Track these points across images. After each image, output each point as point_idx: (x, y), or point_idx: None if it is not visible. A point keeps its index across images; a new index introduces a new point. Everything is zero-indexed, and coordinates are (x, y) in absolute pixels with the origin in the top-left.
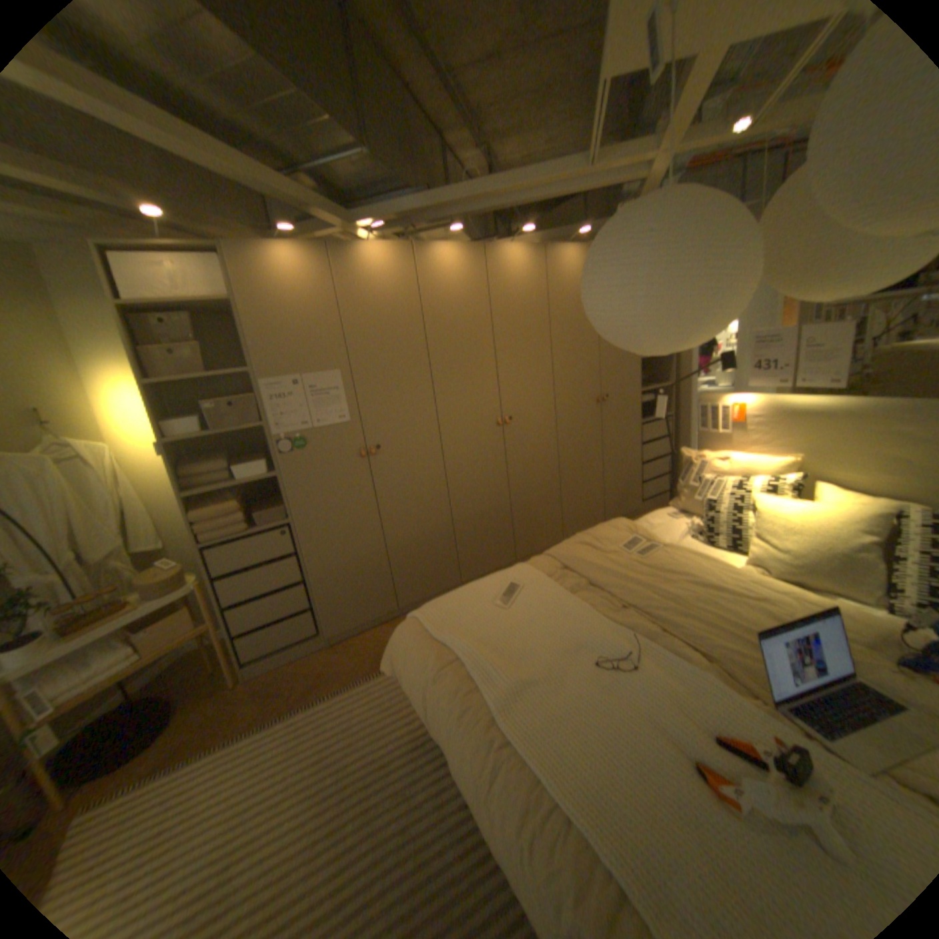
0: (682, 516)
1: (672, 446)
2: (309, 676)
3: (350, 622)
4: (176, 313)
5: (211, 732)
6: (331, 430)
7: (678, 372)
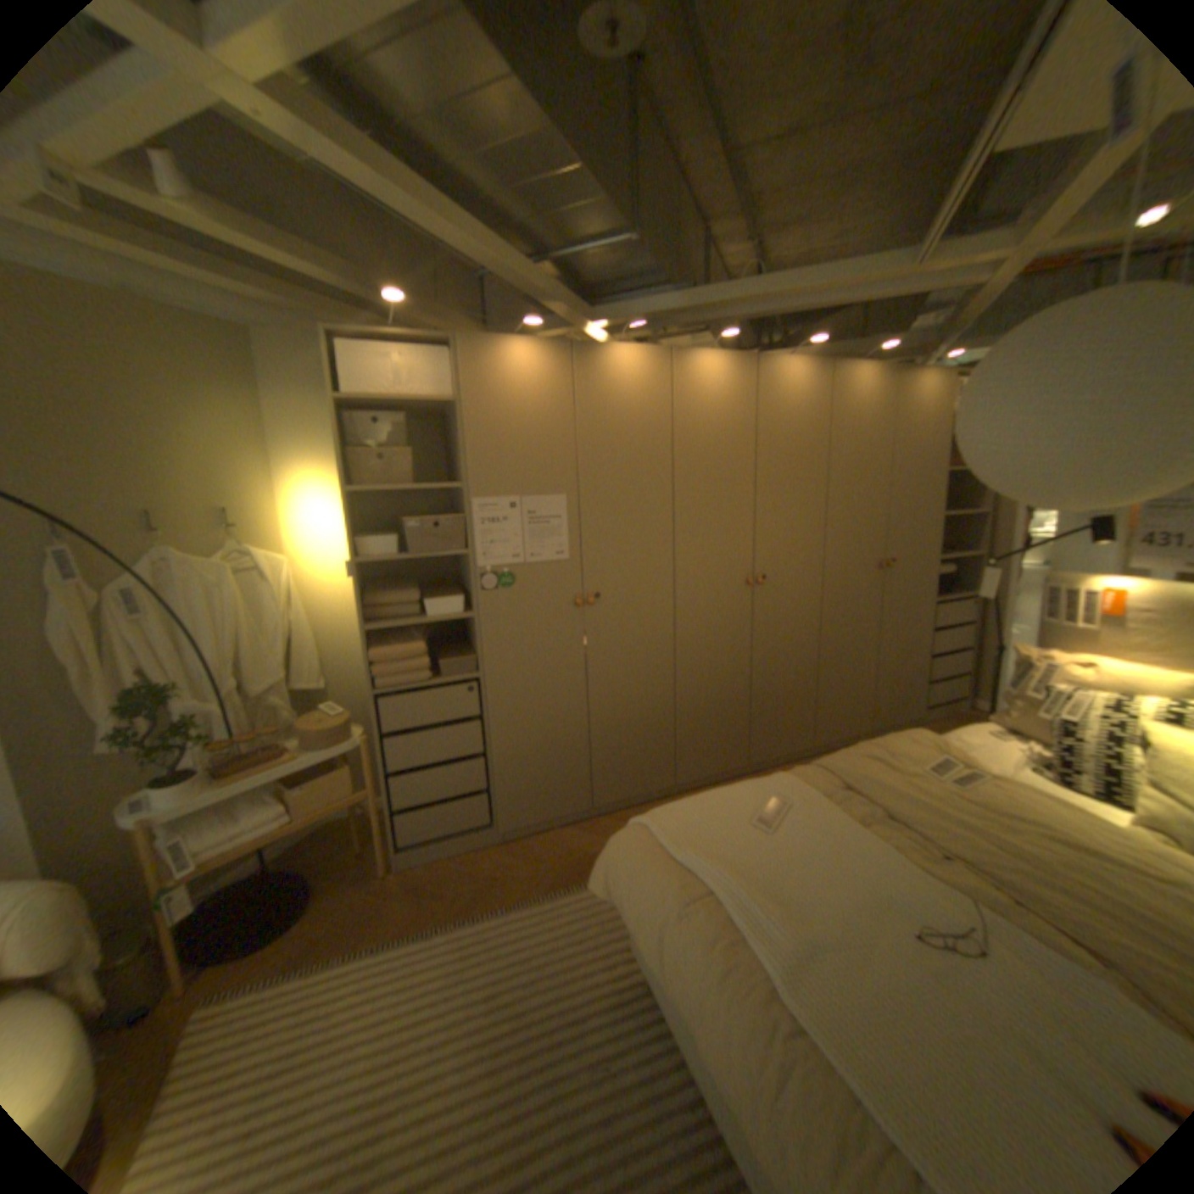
0: (1013, 739)
1: (976, 638)
2: (478, 878)
3: (533, 815)
4: (389, 413)
5: (357, 929)
6: (545, 567)
7: (992, 538)
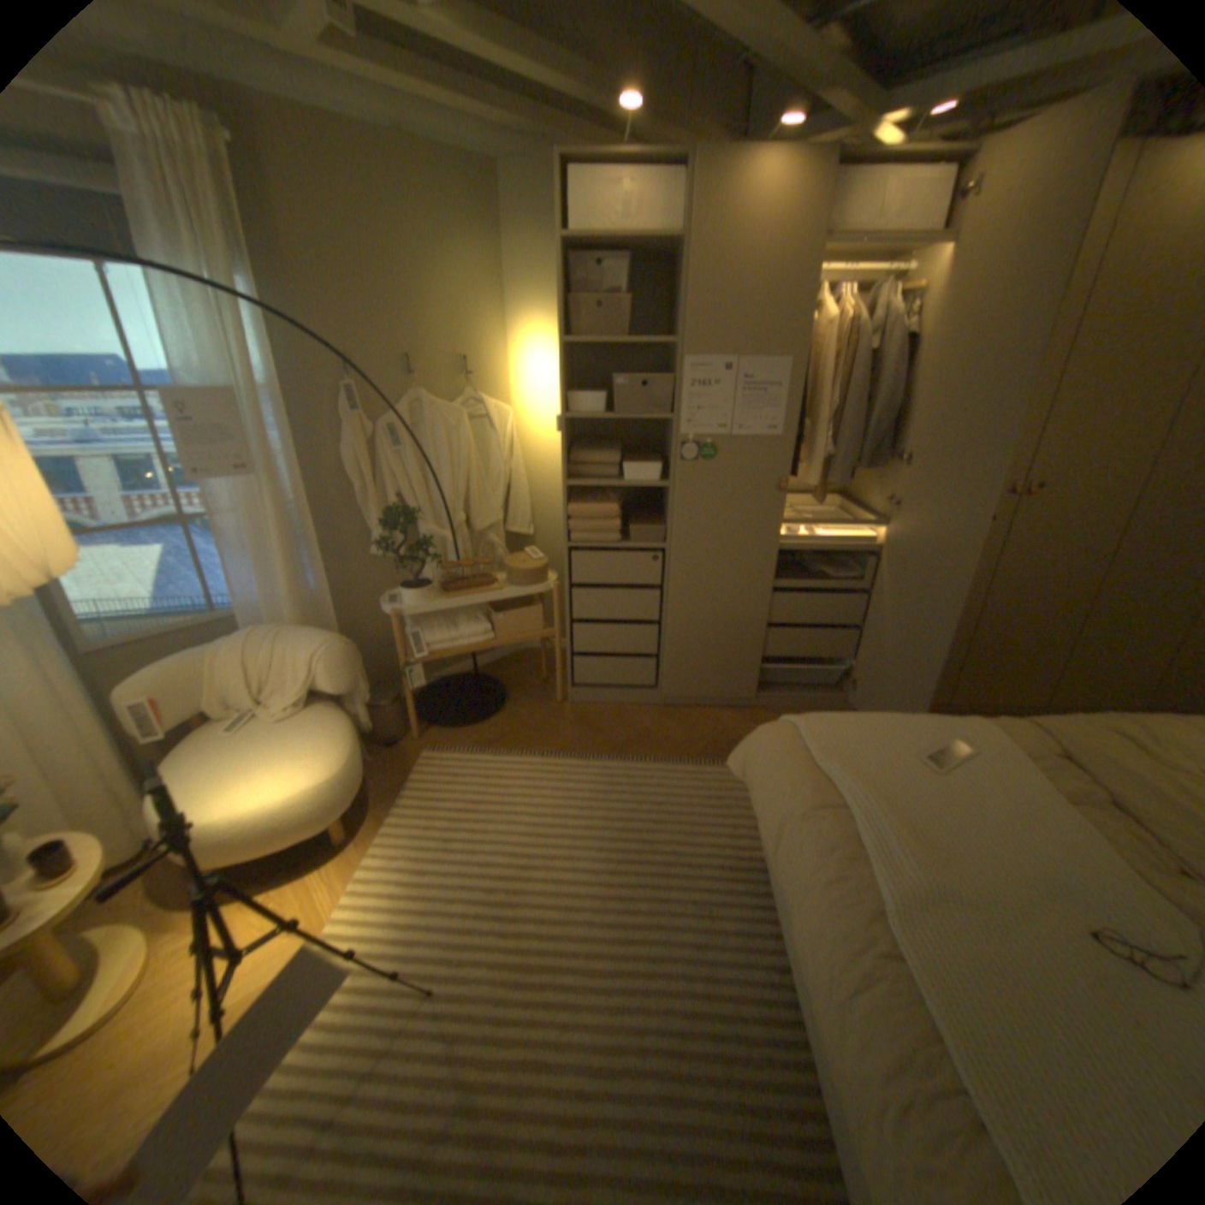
0: None
1: None
2: (635, 727)
3: (695, 689)
4: (614, 255)
5: (534, 735)
6: (751, 442)
7: None
